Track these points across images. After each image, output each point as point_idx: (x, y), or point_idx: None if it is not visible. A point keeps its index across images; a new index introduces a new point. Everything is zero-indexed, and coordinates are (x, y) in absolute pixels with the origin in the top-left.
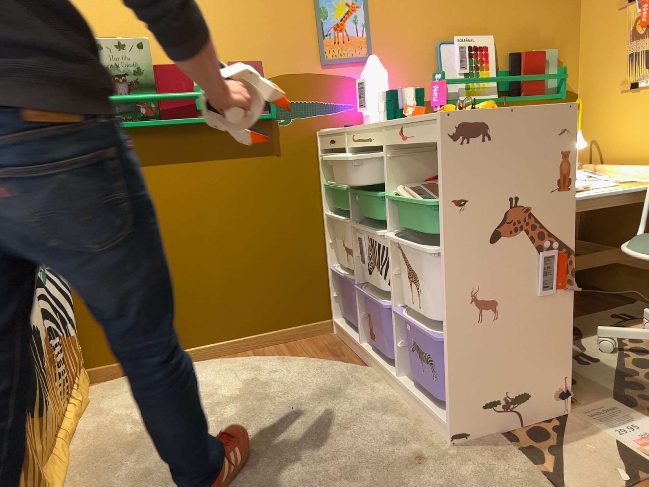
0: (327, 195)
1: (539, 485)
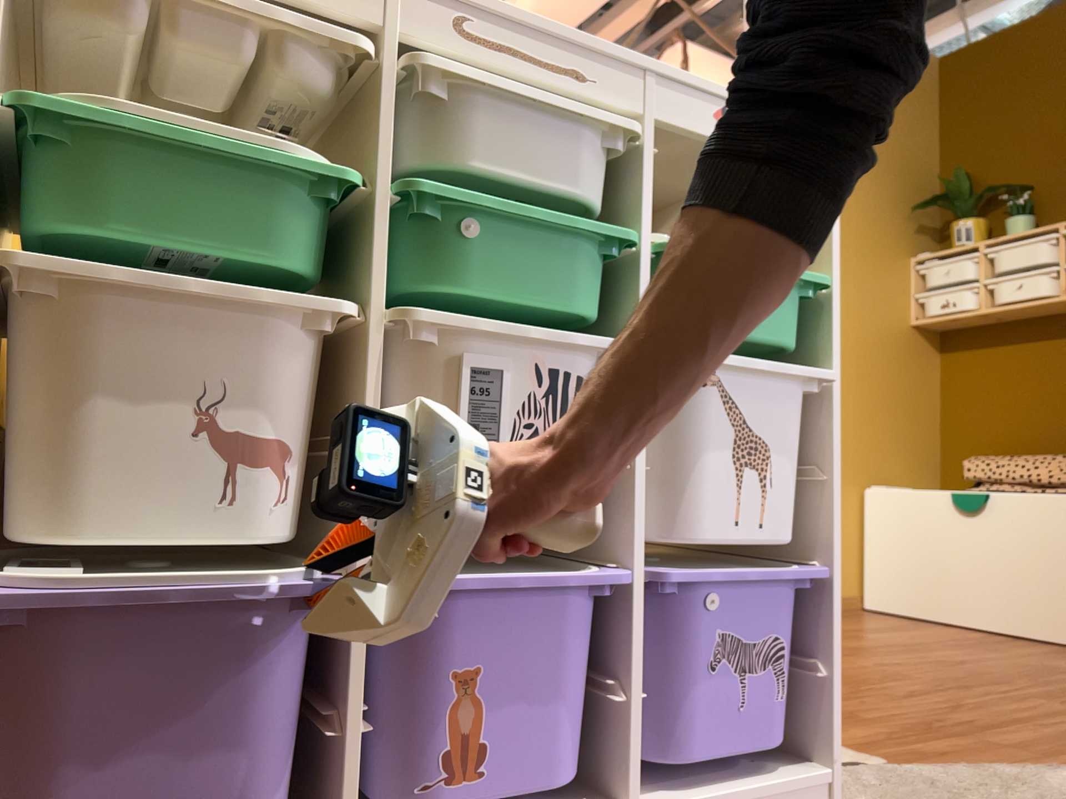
0: (6, 171)
1: (857, 763)
